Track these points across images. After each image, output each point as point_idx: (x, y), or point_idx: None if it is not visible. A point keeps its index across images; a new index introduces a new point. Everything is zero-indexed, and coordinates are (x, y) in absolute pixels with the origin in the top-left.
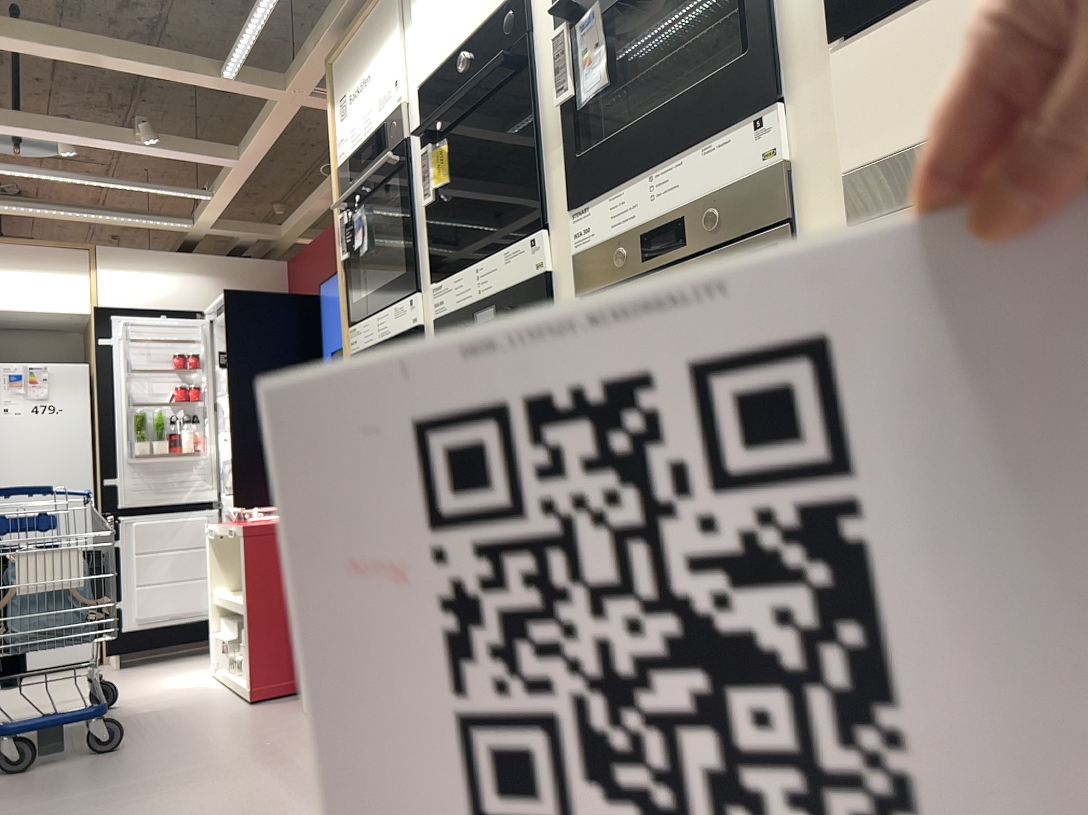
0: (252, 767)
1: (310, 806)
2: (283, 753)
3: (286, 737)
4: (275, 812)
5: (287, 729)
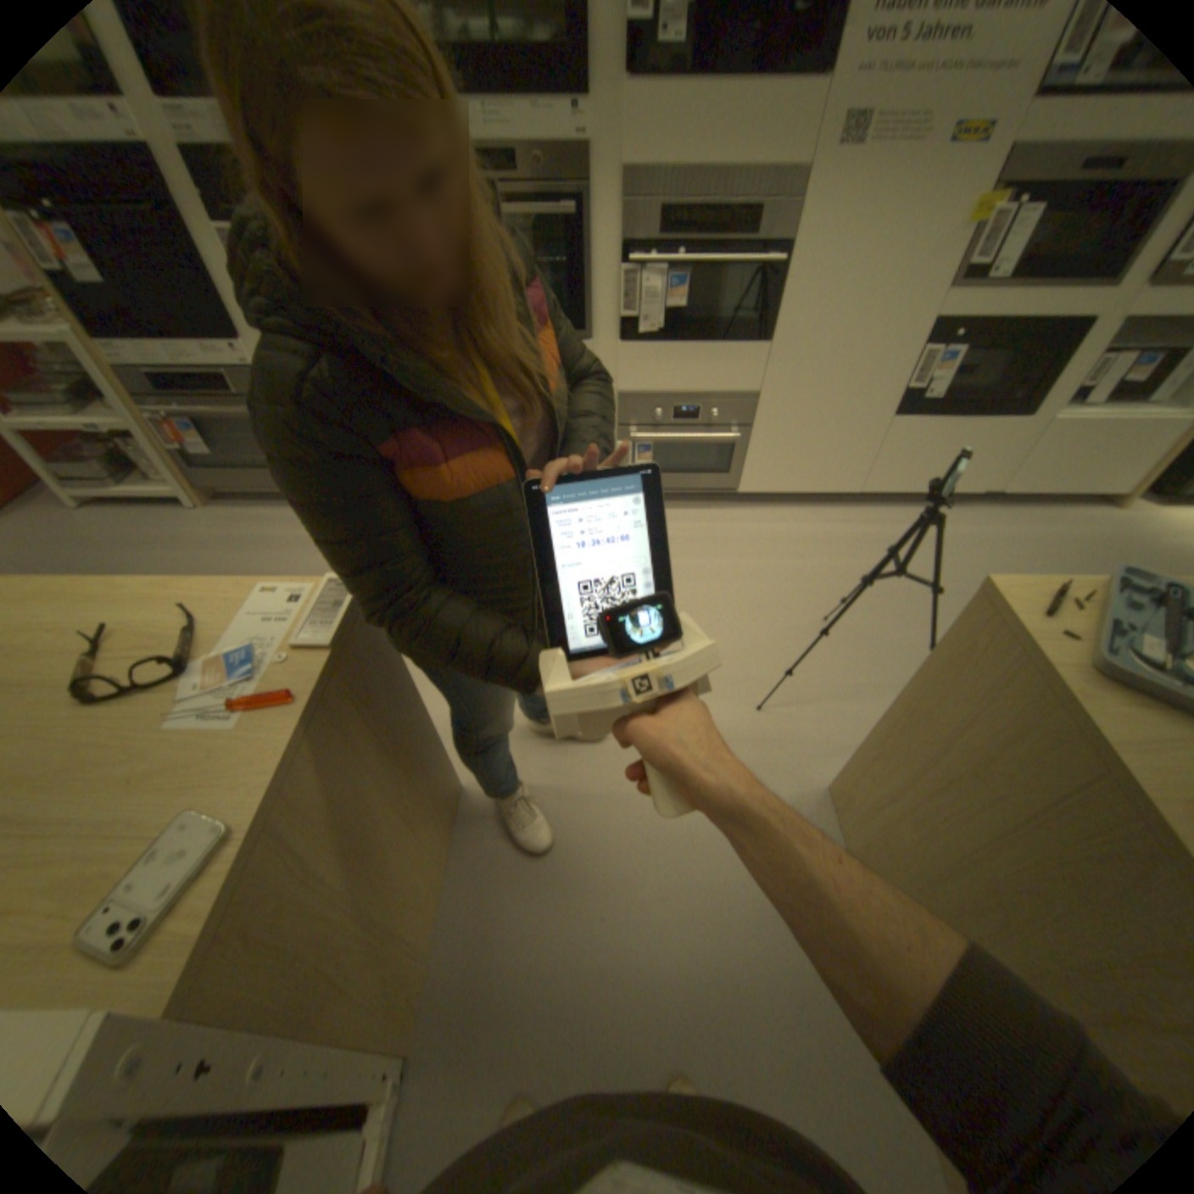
0: (128, 558)
1: (238, 552)
2: (132, 540)
3: (102, 532)
4: (221, 566)
5: (88, 527)
